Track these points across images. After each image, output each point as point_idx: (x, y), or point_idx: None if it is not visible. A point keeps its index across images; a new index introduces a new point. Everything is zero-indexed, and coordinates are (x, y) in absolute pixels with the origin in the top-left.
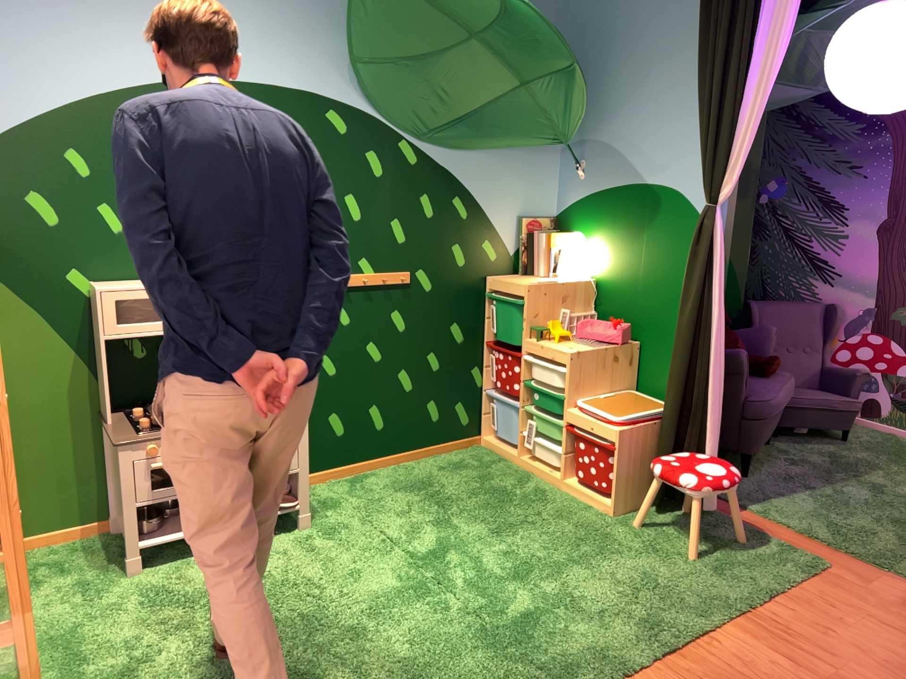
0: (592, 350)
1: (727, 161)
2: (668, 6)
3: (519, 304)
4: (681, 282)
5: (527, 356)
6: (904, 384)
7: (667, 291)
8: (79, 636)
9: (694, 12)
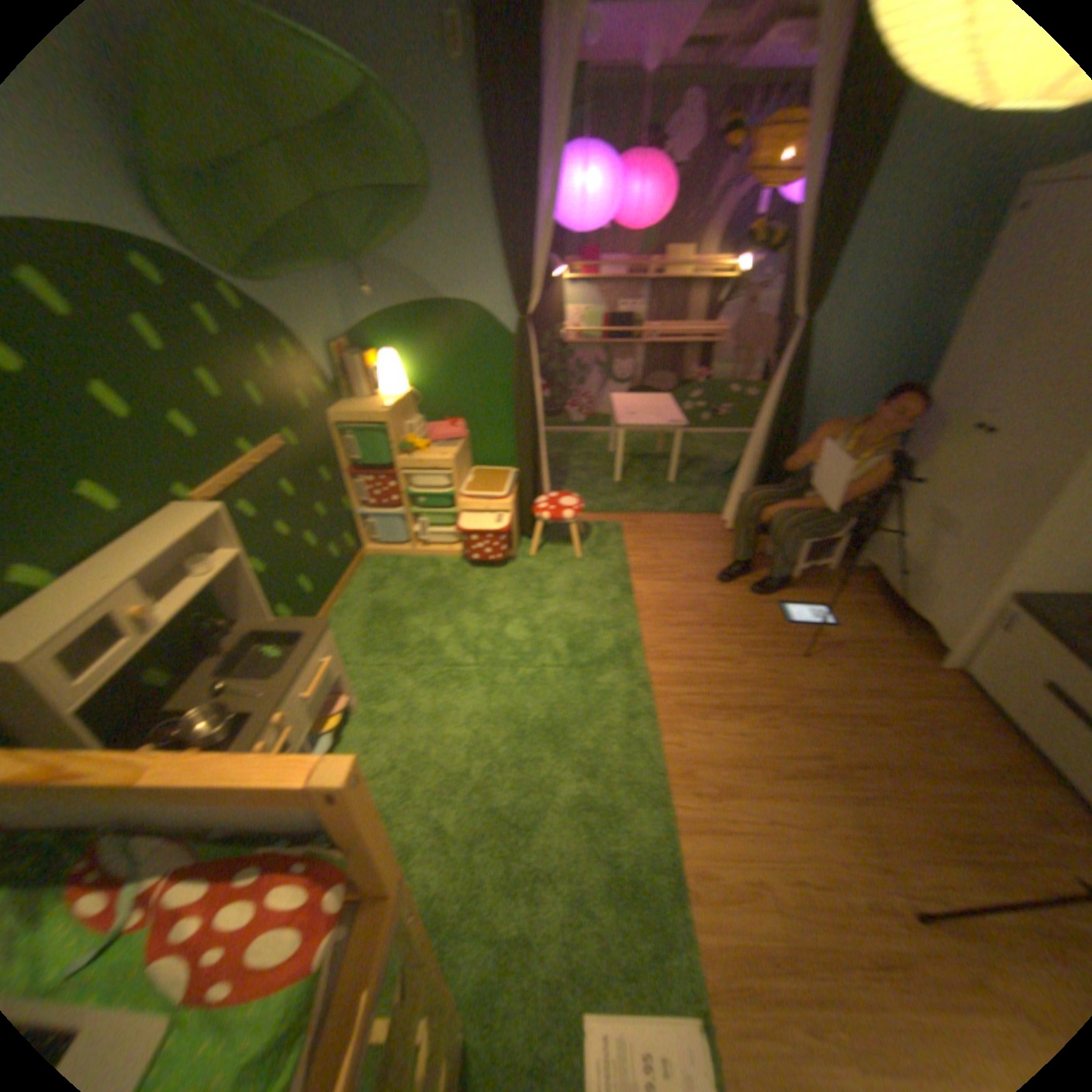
0: (458, 451)
1: (534, 283)
2: (432, 116)
3: (383, 431)
4: (496, 380)
5: (401, 473)
6: (549, 403)
7: (484, 388)
8: None
9: (464, 130)
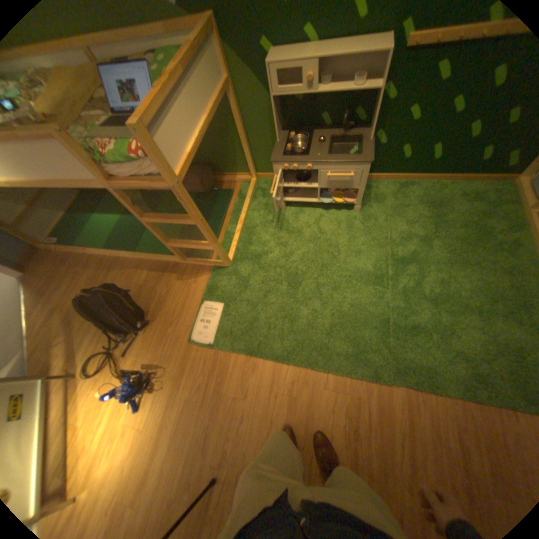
0: None
1: None
2: None
3: None
4: None
5: None
6: None
7: None
8: (254, 231)
9: None
